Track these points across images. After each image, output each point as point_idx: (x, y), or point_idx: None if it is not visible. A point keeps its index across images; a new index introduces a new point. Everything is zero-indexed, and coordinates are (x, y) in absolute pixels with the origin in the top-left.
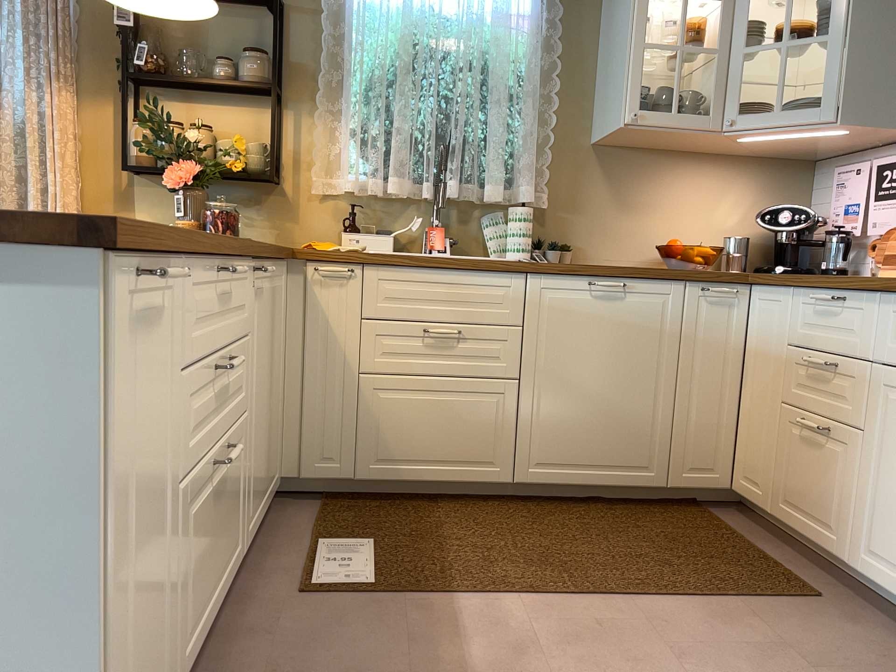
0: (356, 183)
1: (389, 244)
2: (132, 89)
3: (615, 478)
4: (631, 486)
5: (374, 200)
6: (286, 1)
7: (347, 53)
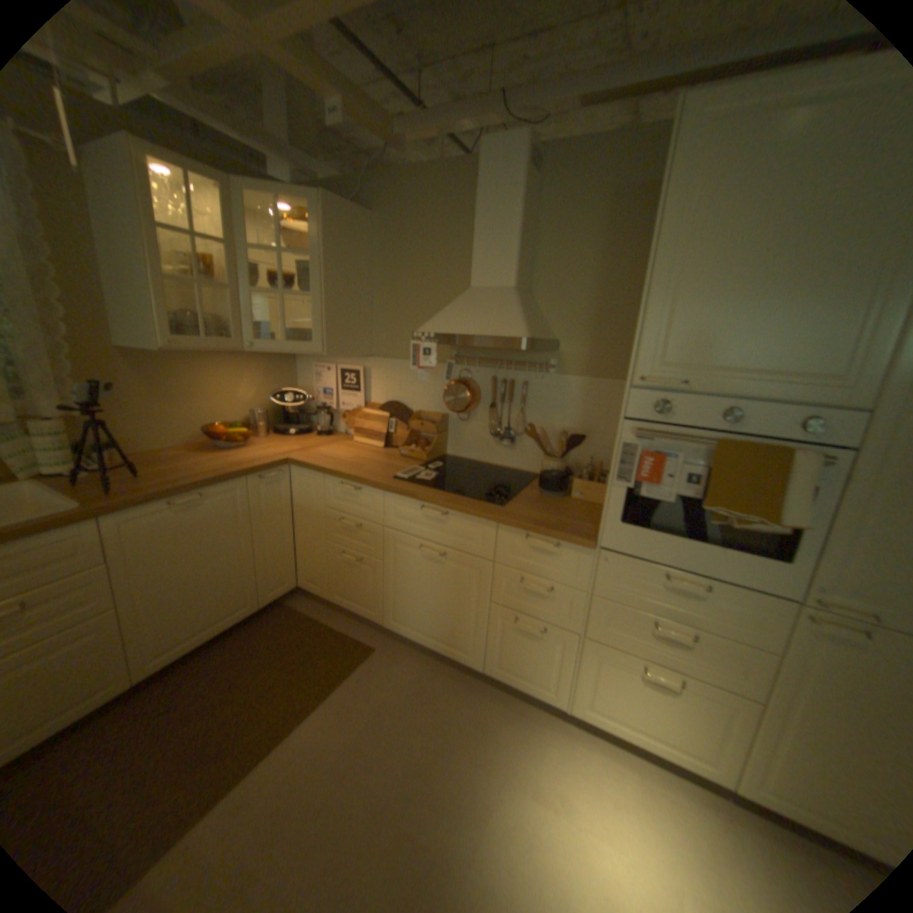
0: None
1: None
2: None
3: (221, 627)
4: (234, 624)
5: None
6: None
7: None
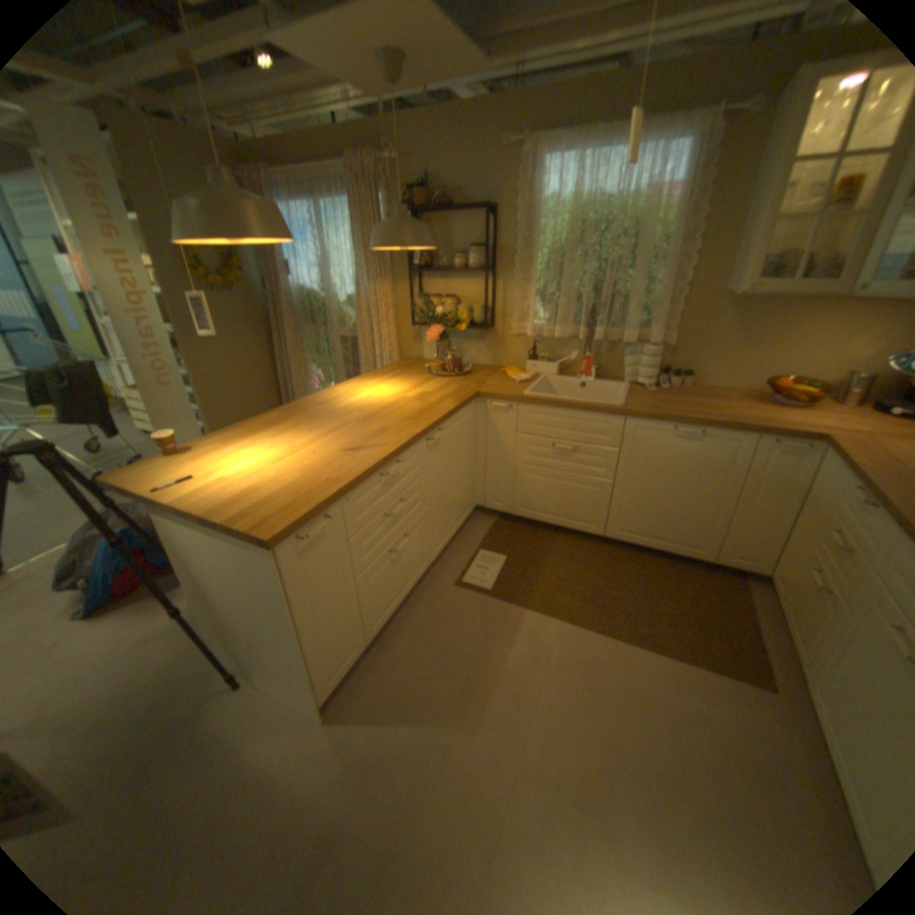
0: (533, 331)
1: (554, 370)
2: (415, 274)
3: (675, 550)
4: (686, 557)
5: (549, 338)
6: (496, 202)
7: (534, 236)
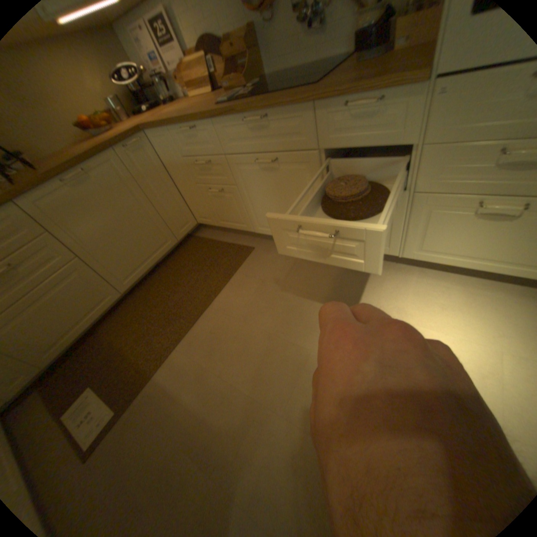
0: None
1: None
2: None
3: (158, 256)
4: (166, 253)
5: None
6: None
7: None
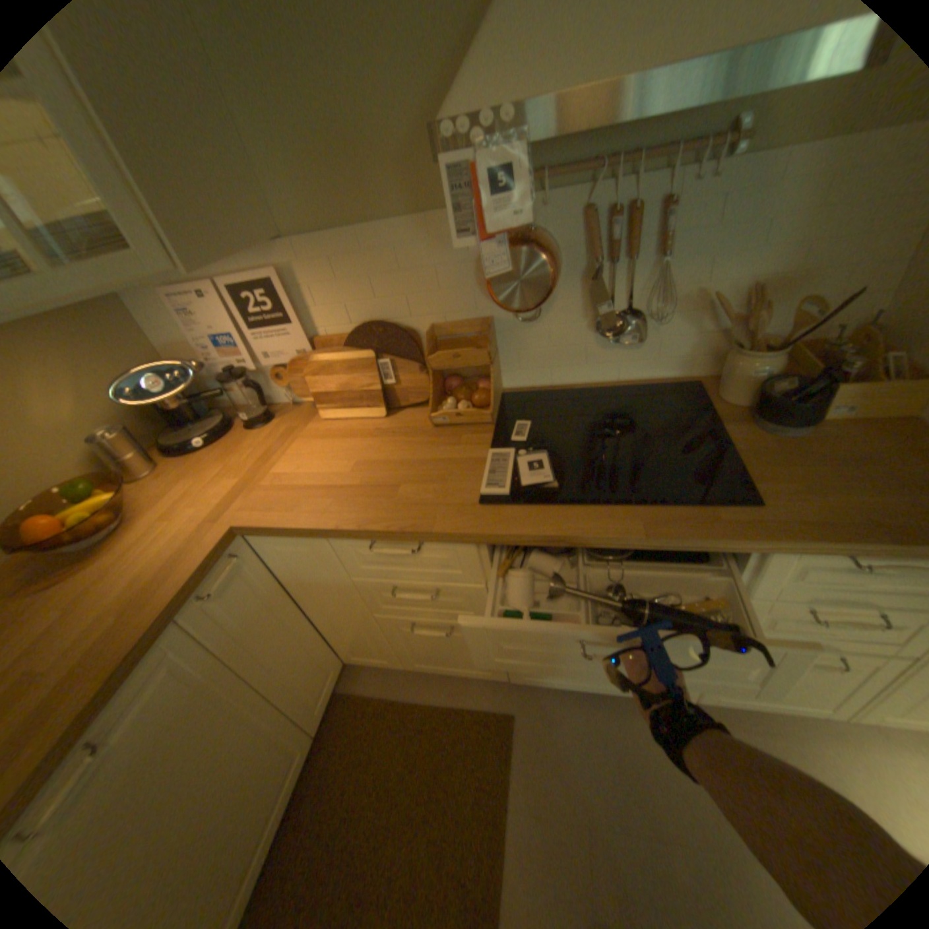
0: None
1: None
2: None
3: (277, 816)
4: (291, 792)
5: None
6: None
7: None
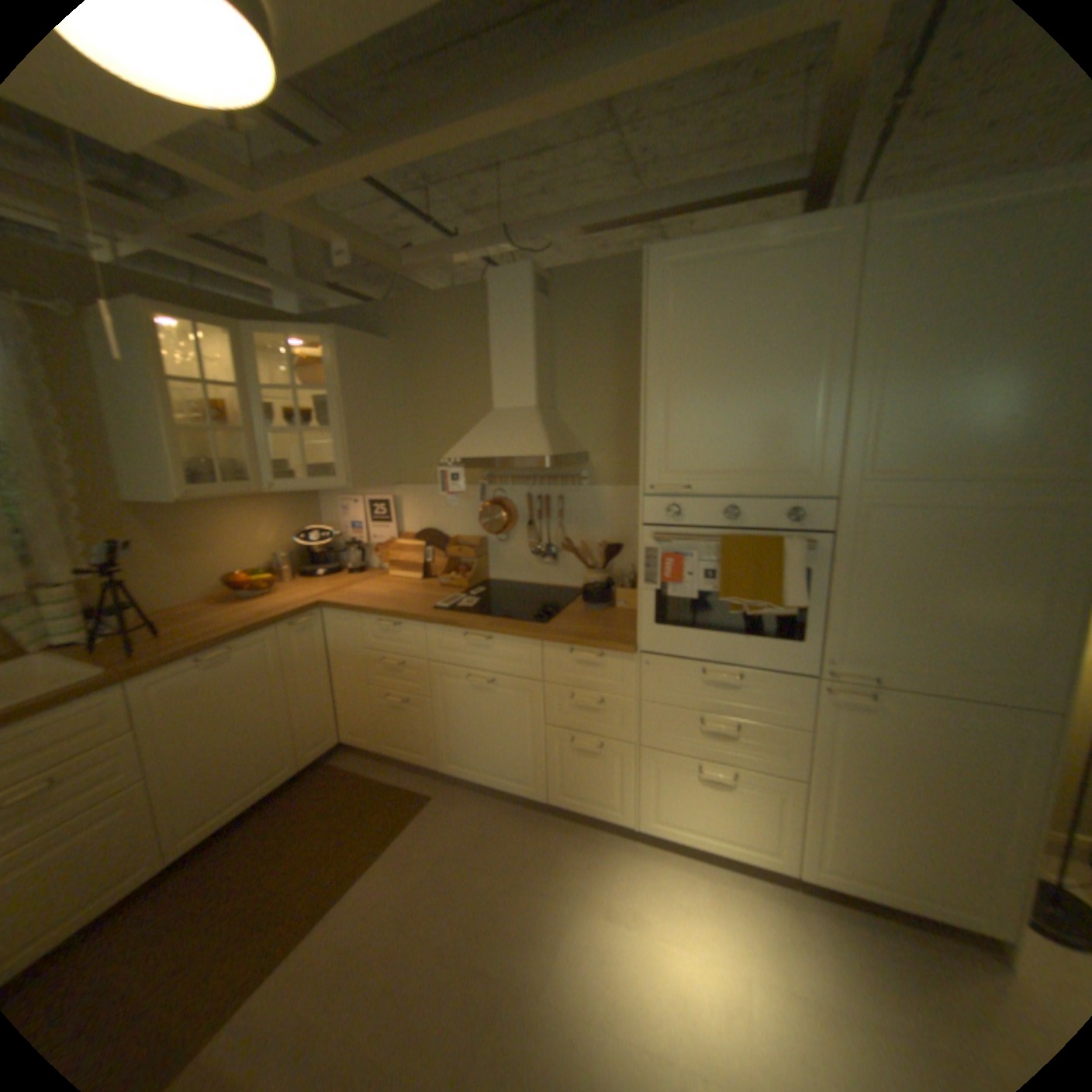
0: None
1: None
2: None
3: (257, 796)
4: (270, 792)
5: None
6: None
7: None
